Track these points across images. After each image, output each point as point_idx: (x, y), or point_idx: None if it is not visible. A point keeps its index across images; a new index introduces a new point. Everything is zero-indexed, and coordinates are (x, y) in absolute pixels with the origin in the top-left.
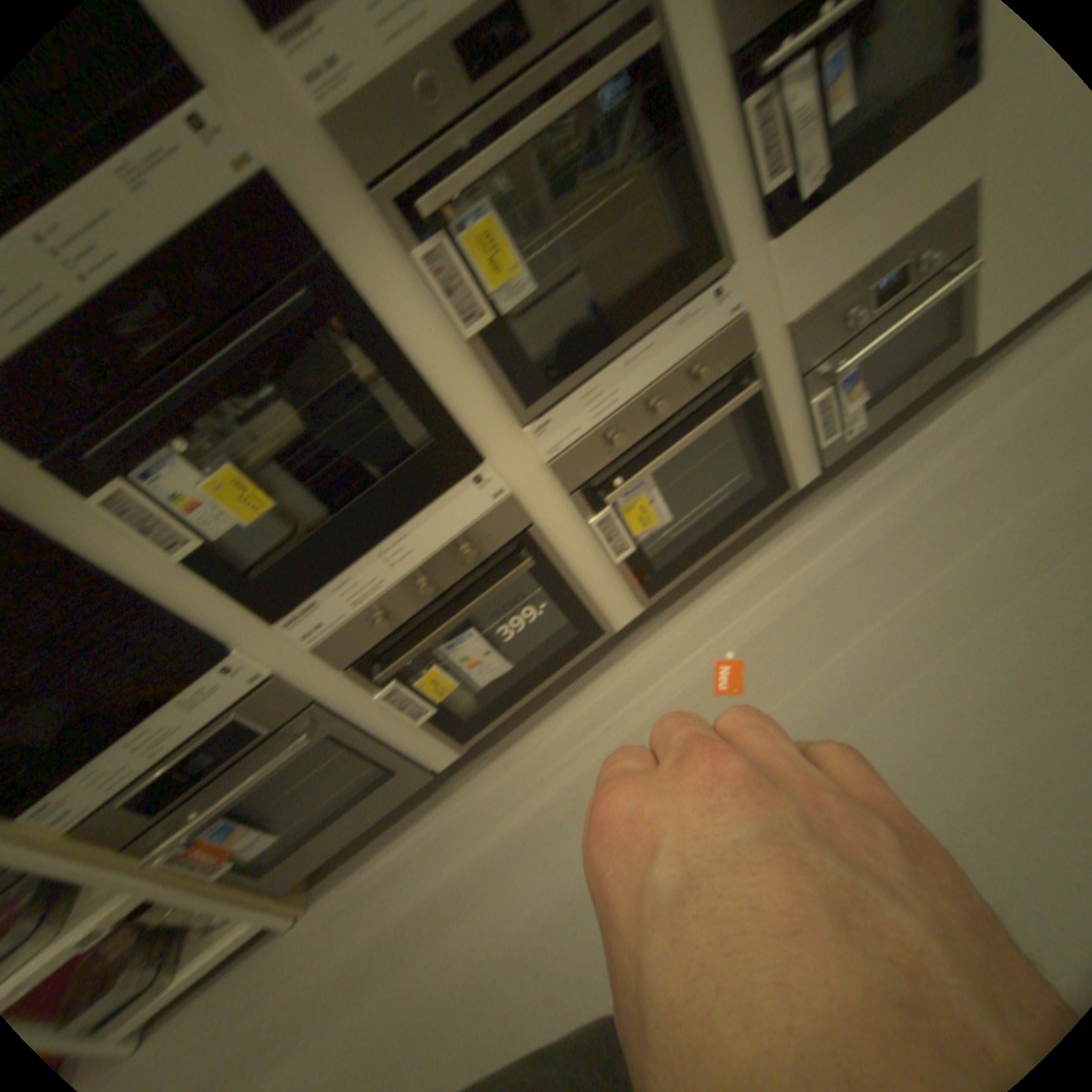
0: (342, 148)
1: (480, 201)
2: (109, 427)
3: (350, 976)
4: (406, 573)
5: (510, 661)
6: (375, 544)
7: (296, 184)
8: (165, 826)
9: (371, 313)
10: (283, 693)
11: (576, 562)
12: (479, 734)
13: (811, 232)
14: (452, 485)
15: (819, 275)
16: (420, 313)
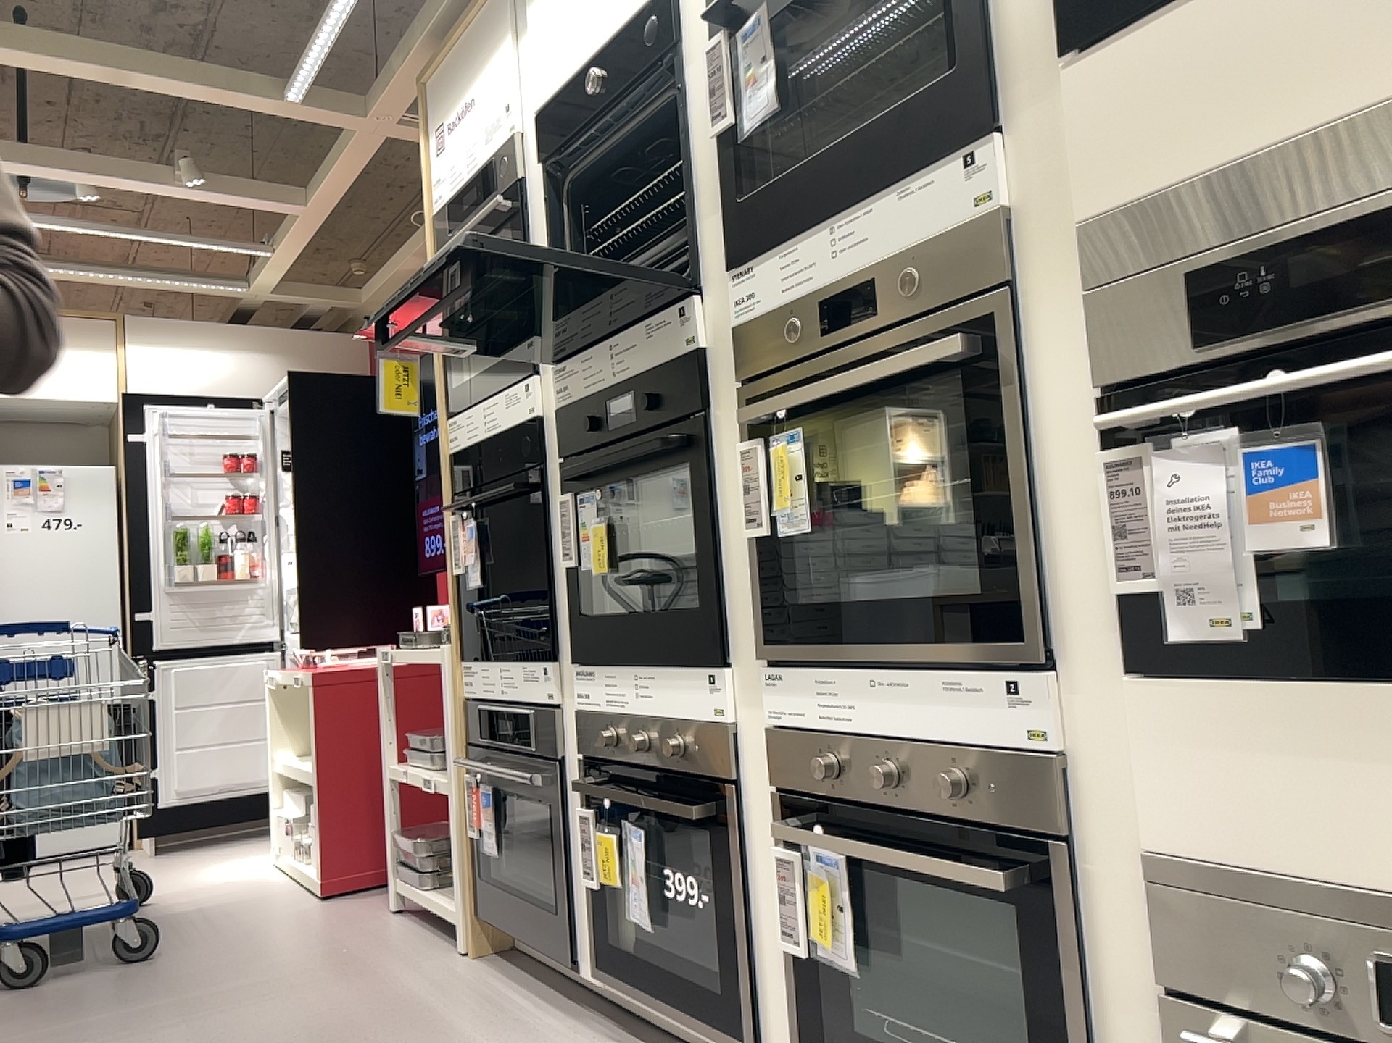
0: (737, 351)
1: (794, 429)
2: (581, 459)
3: (399, 1000)
4: (637, 713)
5: (649, 918)
6: (634, 664)
7: (712, 363)
8: (481, 754)
9: (703, 473)
10: (550, 727)
11: (757, 892)
12: (611, 978)
13: (1205, 718)
14: (692, 665)
15: (1217, 812)
16: (737, 495)
